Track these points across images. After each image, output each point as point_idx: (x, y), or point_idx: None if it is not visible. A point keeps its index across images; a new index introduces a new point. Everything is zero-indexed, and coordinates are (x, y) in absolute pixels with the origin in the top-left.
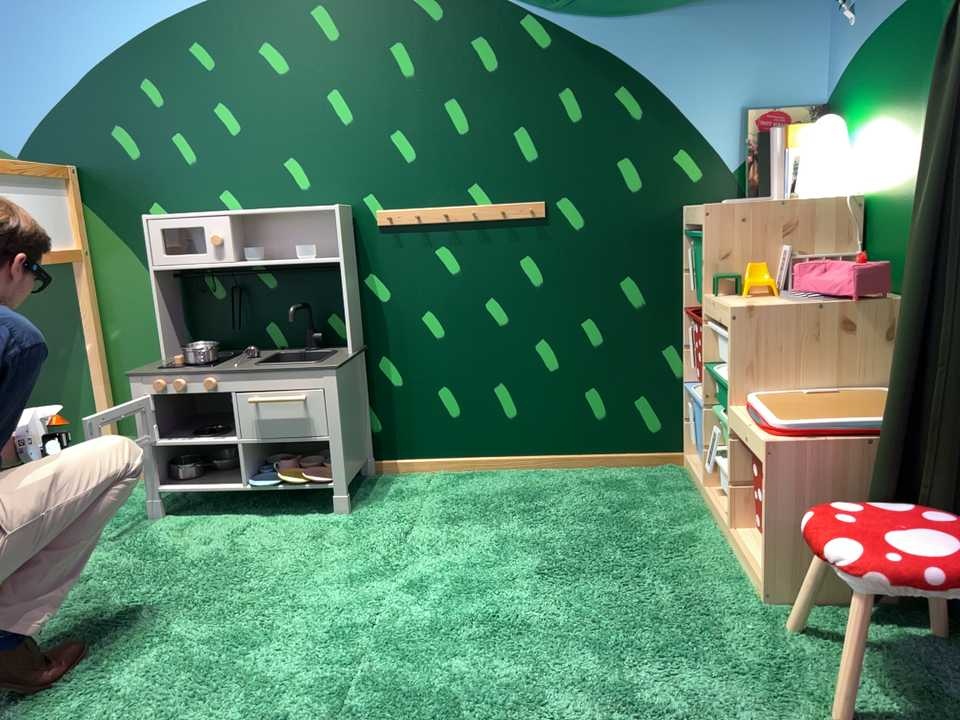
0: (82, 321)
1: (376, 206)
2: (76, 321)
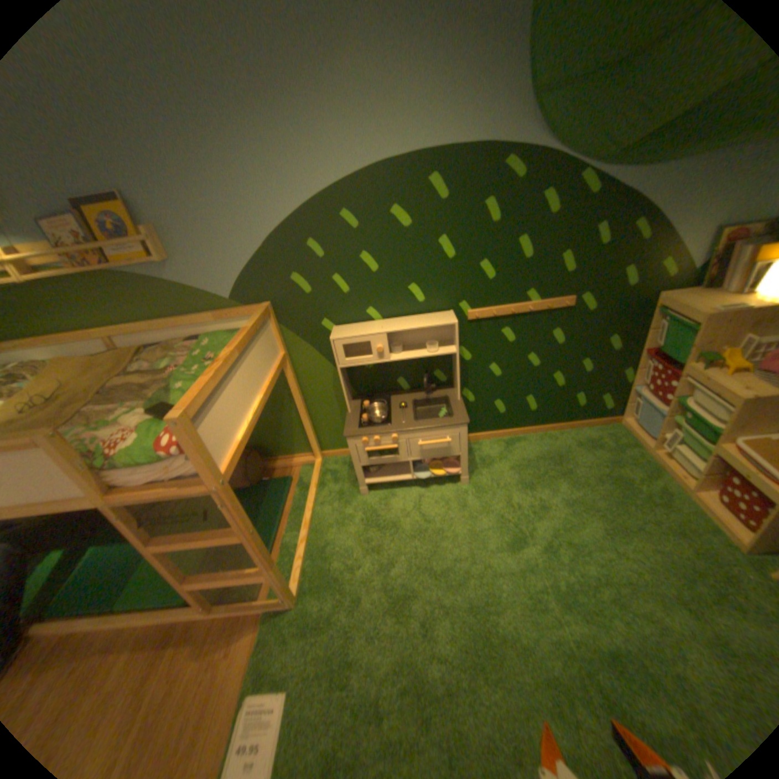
0: (287, 388)
1: (467, 309)
2: (283, 388)
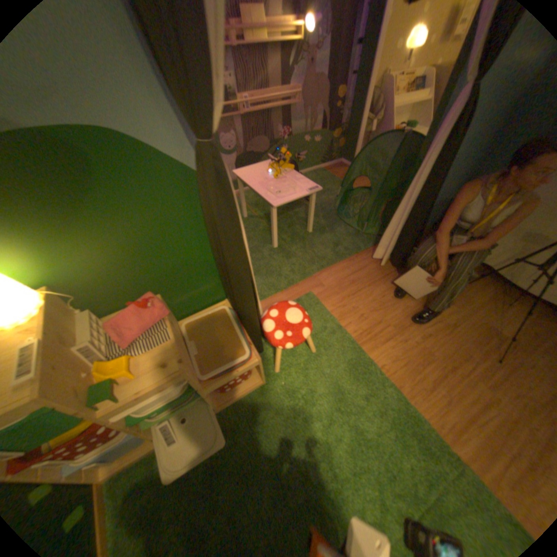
0: None
1: None
2: None
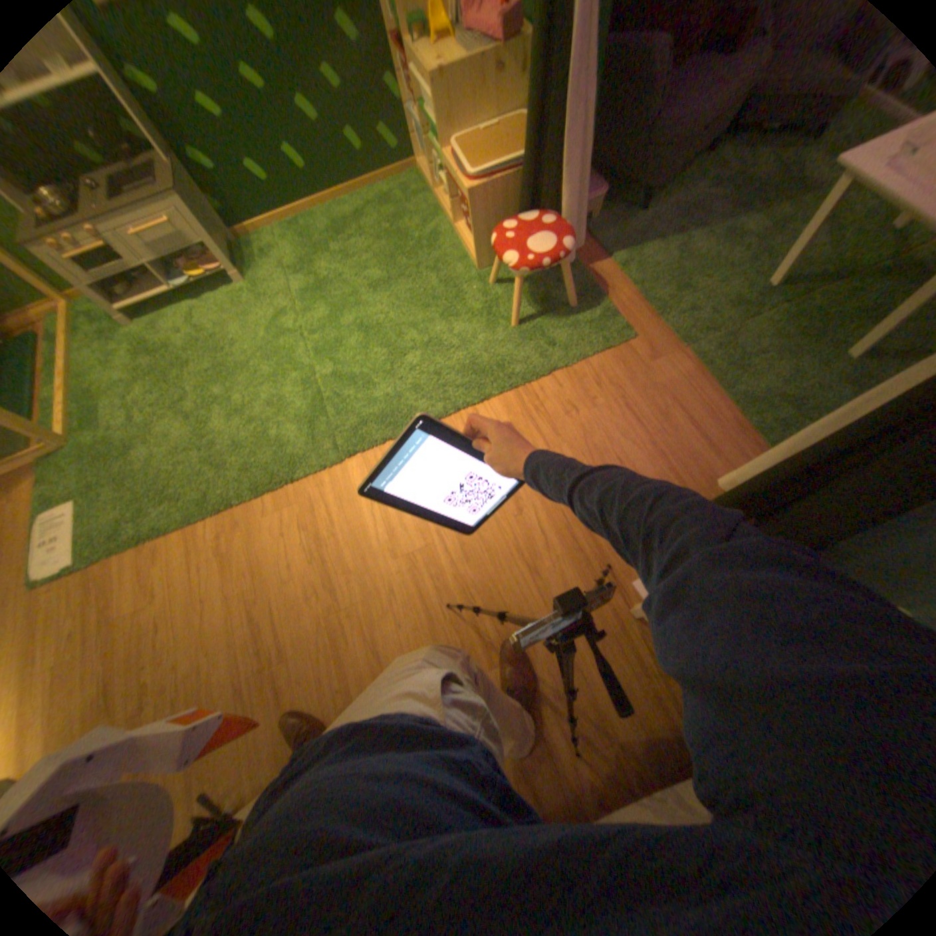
0: None
1: None
2: None
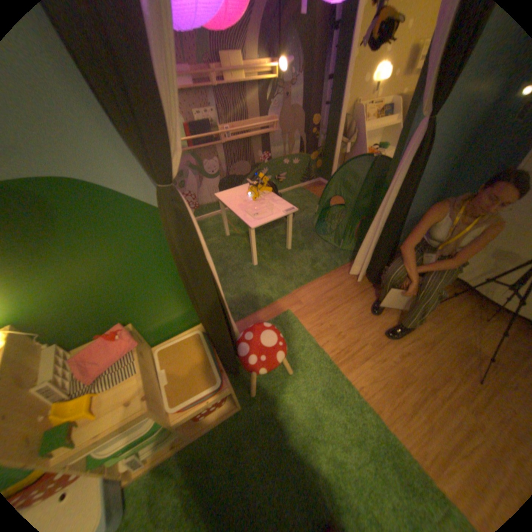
0: None
1: None
2: None
